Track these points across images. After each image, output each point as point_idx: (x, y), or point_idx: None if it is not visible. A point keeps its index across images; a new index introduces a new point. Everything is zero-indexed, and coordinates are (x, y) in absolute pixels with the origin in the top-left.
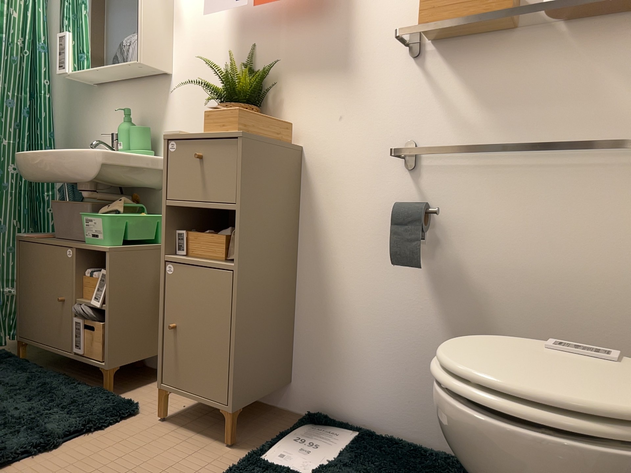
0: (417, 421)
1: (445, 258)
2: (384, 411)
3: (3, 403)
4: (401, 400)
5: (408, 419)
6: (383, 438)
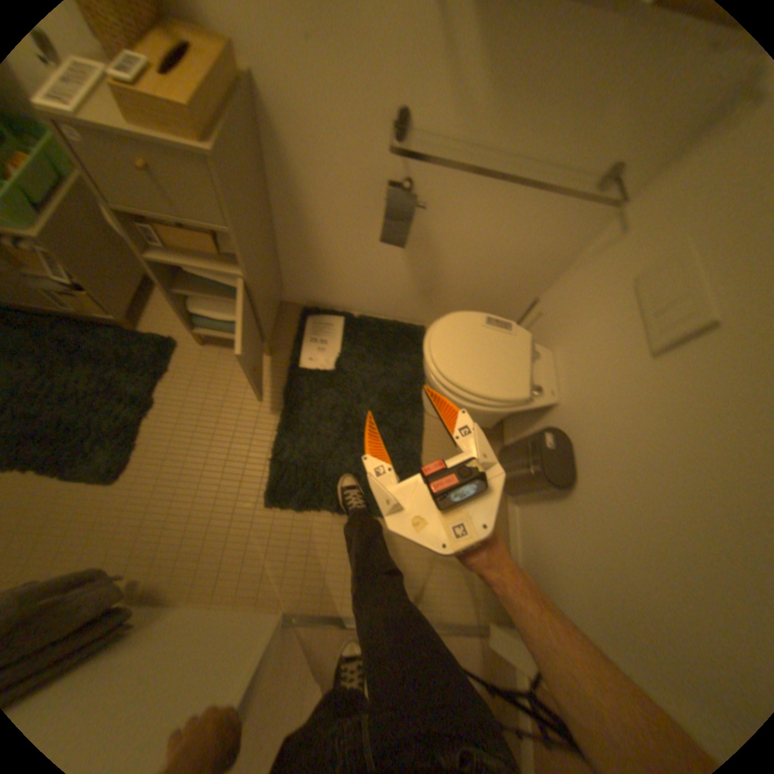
0: (381, 307)
1: (419, 226)
2: (359, 303)
3: (58, 380)
4: (372, 299)
5: (376, 307)
6: (362, 320)
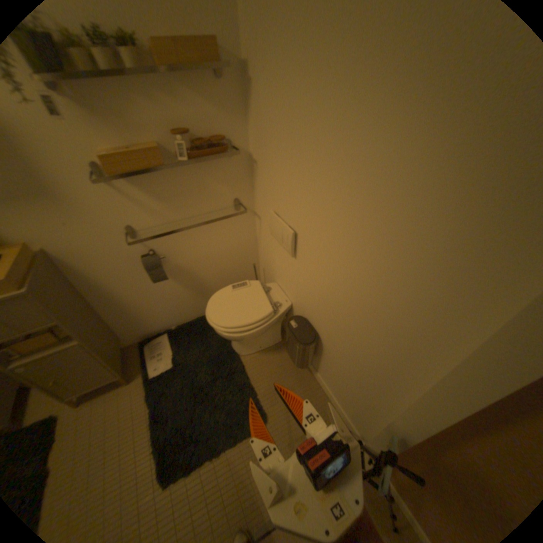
0: (183, 316)
1: (170, 266)
2: (169, 321)
3: None
4: (174, 315)
5: (179, 317)
6: (175, 330)
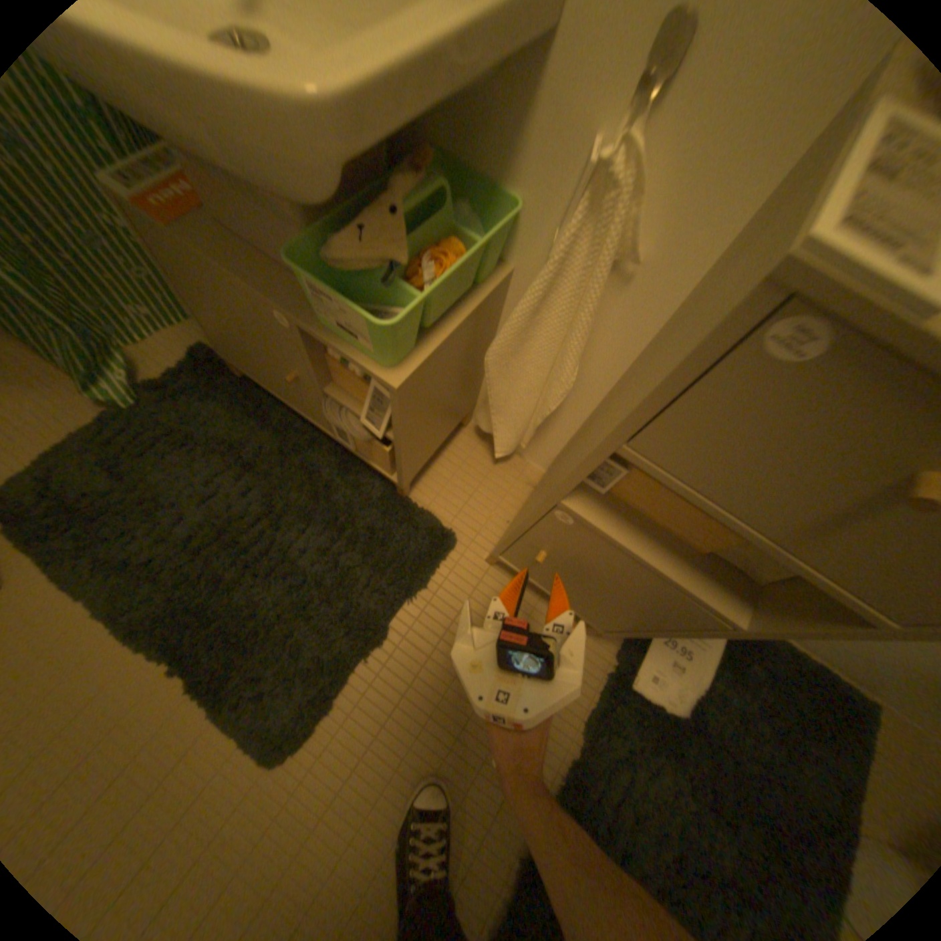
0: None
1: None
2: None
3: (280, 536)
4: None
5: None
6: None
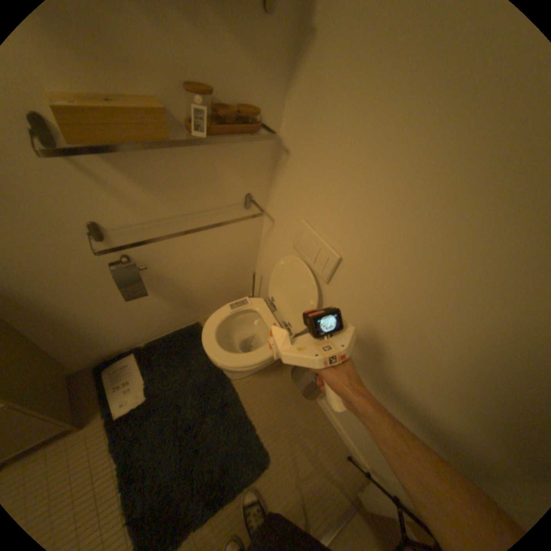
0: (157, 330)
1: (149, 274)
2: (137, 337)
3: None
4: (145, 329)
5: (152, 332)
6: (146, 347)
